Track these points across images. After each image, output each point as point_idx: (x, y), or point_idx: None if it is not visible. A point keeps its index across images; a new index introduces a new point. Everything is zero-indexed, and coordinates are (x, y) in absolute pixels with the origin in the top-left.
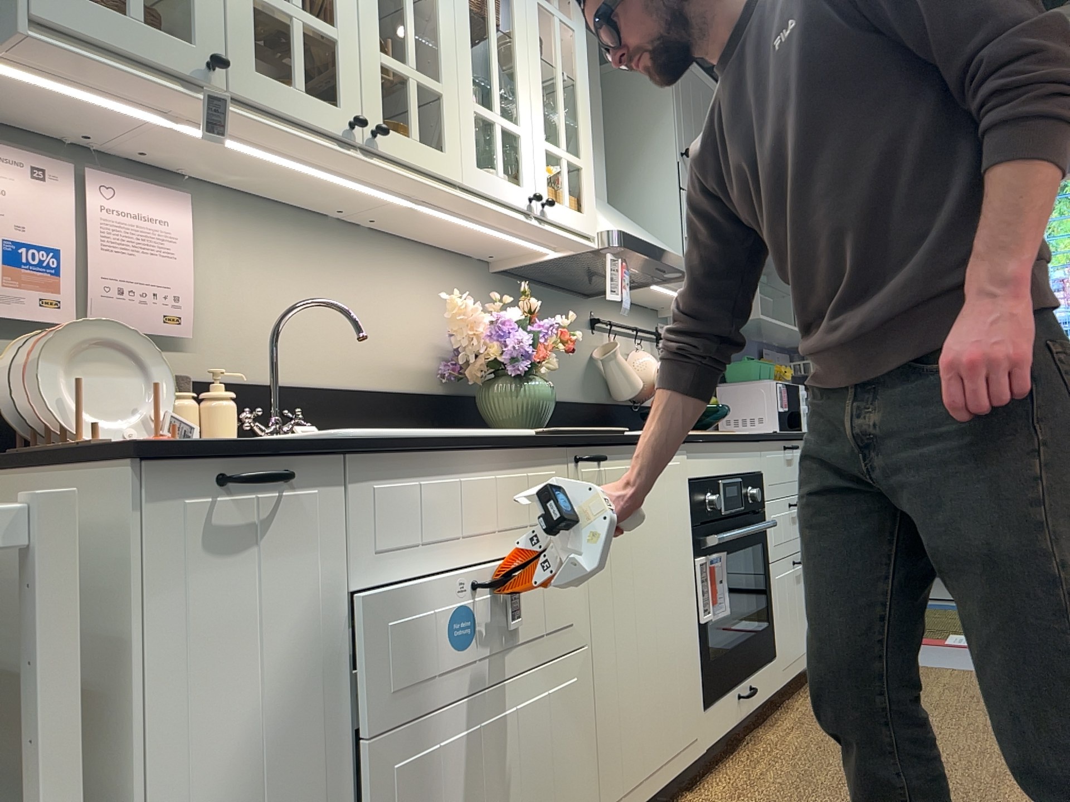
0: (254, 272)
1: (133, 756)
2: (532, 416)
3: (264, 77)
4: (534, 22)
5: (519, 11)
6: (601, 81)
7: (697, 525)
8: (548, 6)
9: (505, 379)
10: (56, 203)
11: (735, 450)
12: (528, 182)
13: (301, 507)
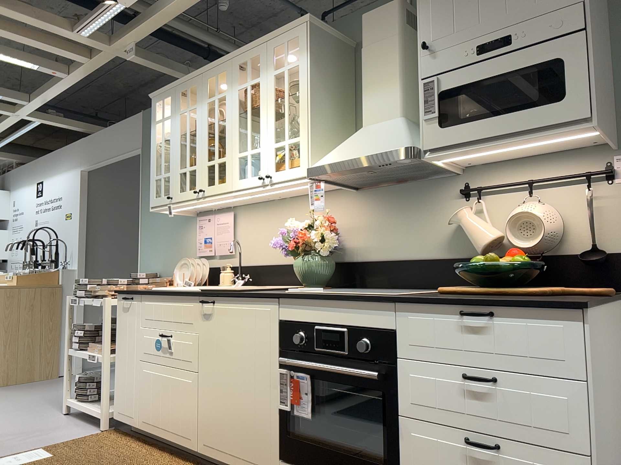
0: (251, 228)
1: (116, 343)
2: (304, 276)
3: (181, 192)
4: (270, 88)
5: (262, 91)
6: (400, 27)
7: (284, 349)
8: (279, 70)
9: (297, 258)
10: (210, 225)
11: (341, 306)
12: (262, 170)
13: (134, 305)
